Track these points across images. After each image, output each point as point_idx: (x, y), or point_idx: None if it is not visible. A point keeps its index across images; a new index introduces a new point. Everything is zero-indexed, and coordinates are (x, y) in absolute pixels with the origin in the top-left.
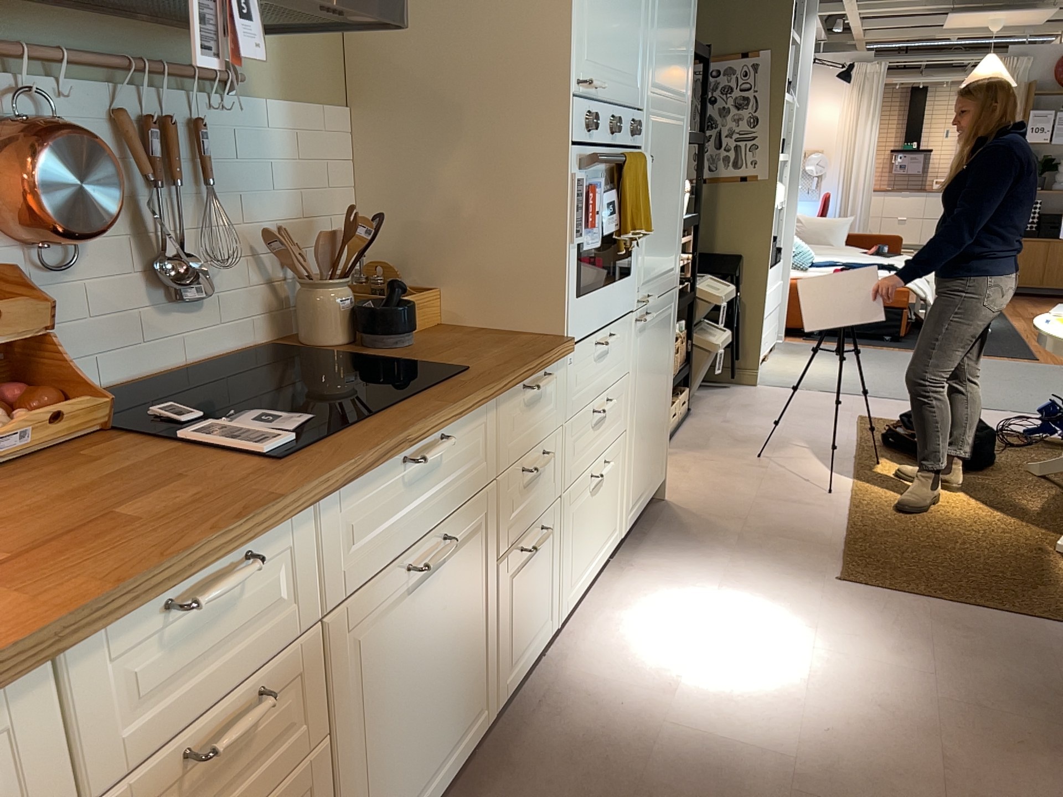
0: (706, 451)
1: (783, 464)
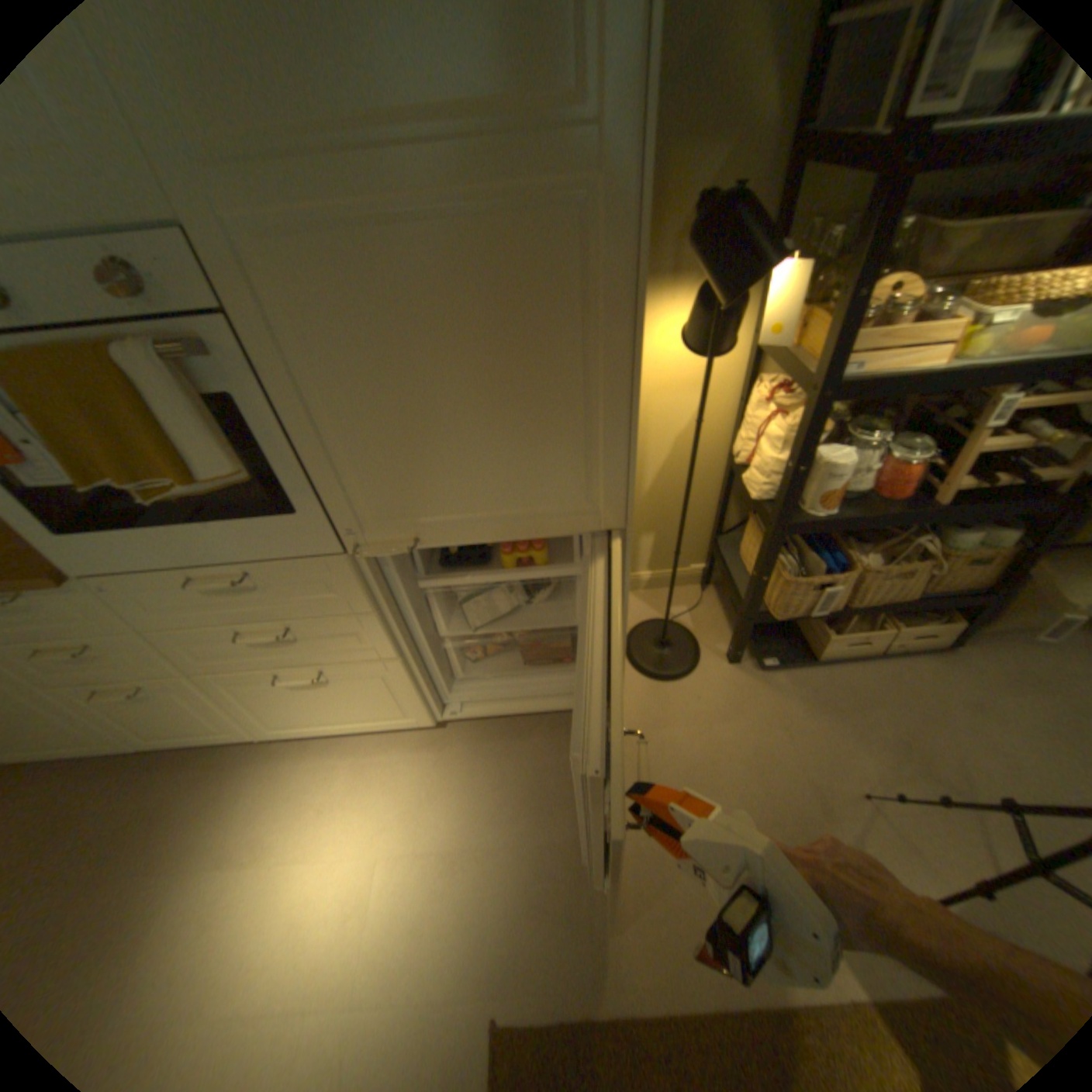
0: (817, 721)
1: (873, 847)
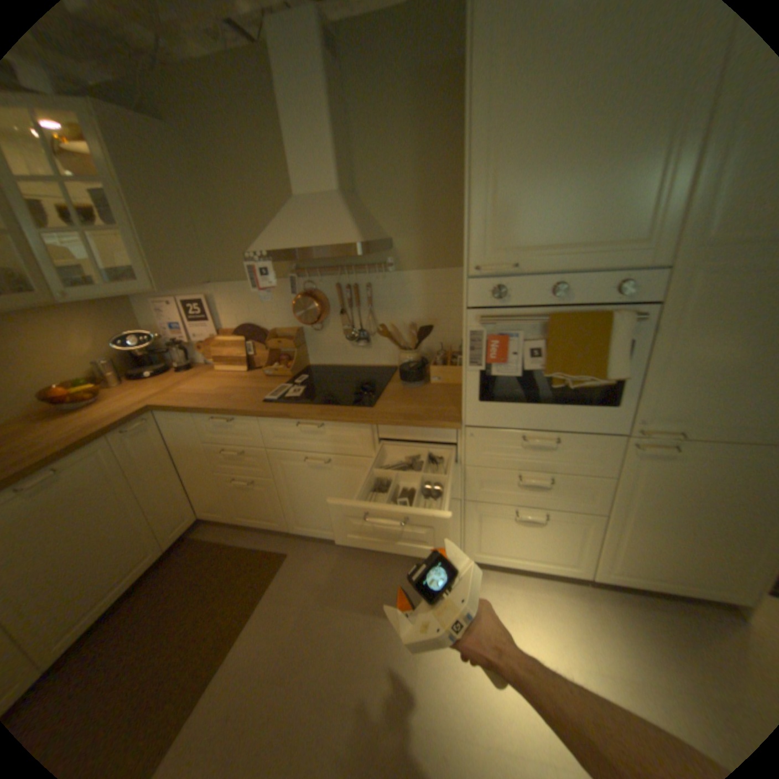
0: None
1: None
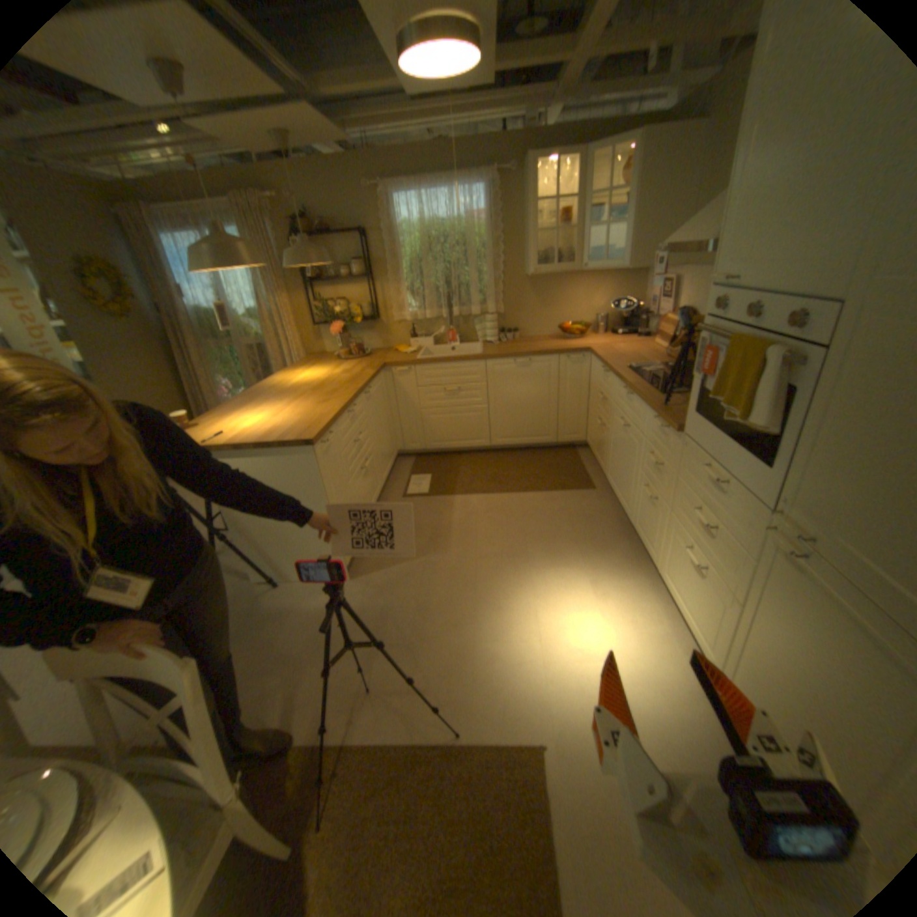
0: None
1: None
